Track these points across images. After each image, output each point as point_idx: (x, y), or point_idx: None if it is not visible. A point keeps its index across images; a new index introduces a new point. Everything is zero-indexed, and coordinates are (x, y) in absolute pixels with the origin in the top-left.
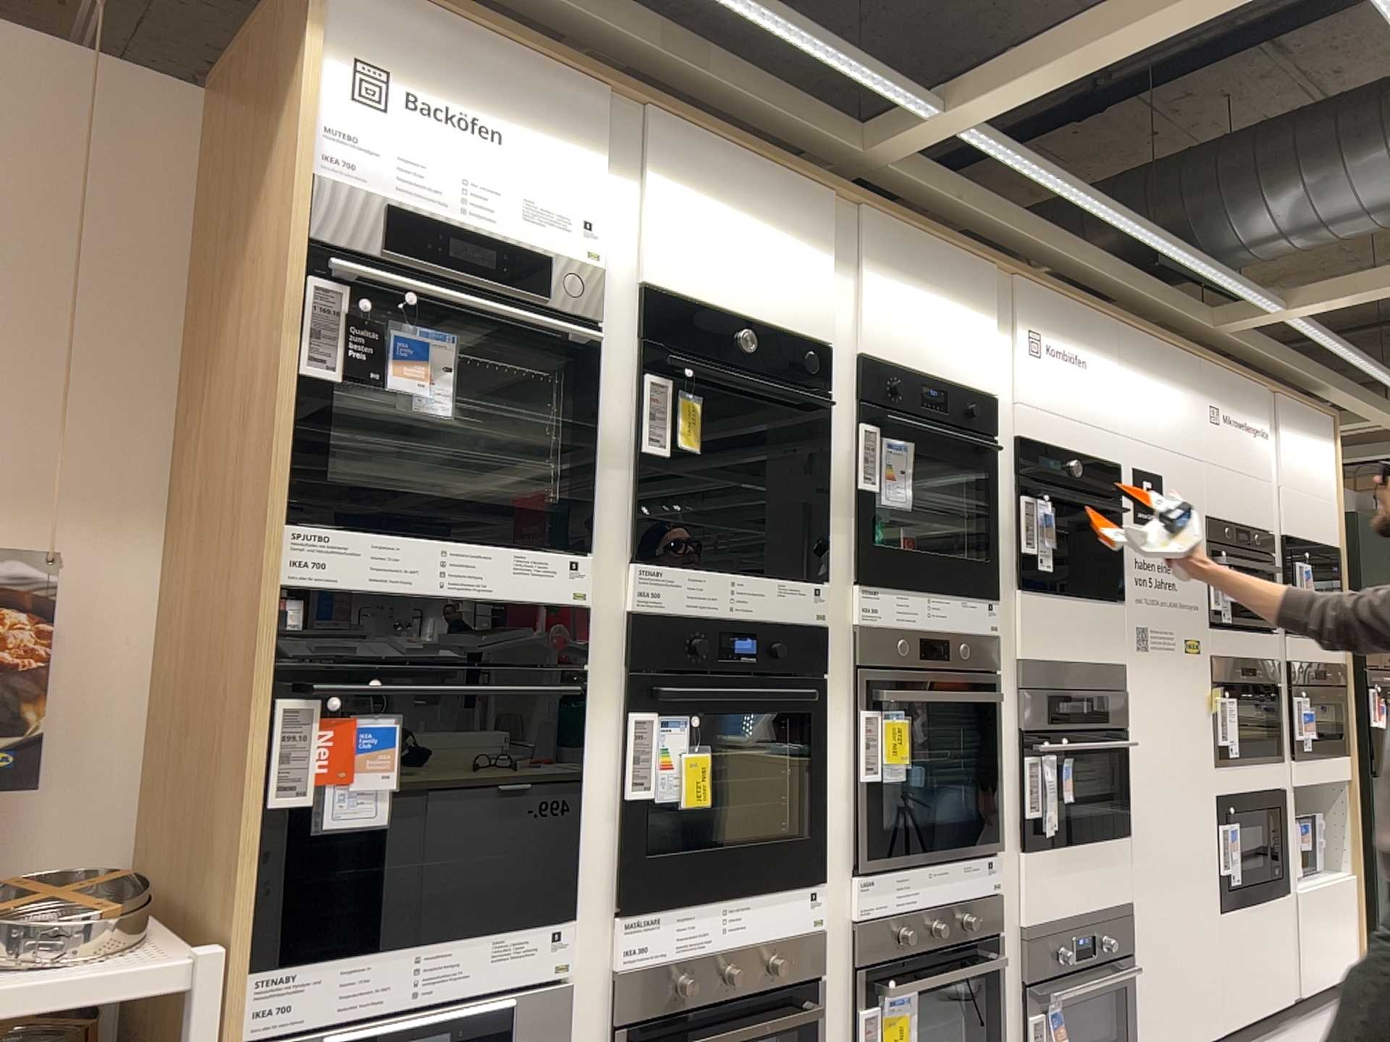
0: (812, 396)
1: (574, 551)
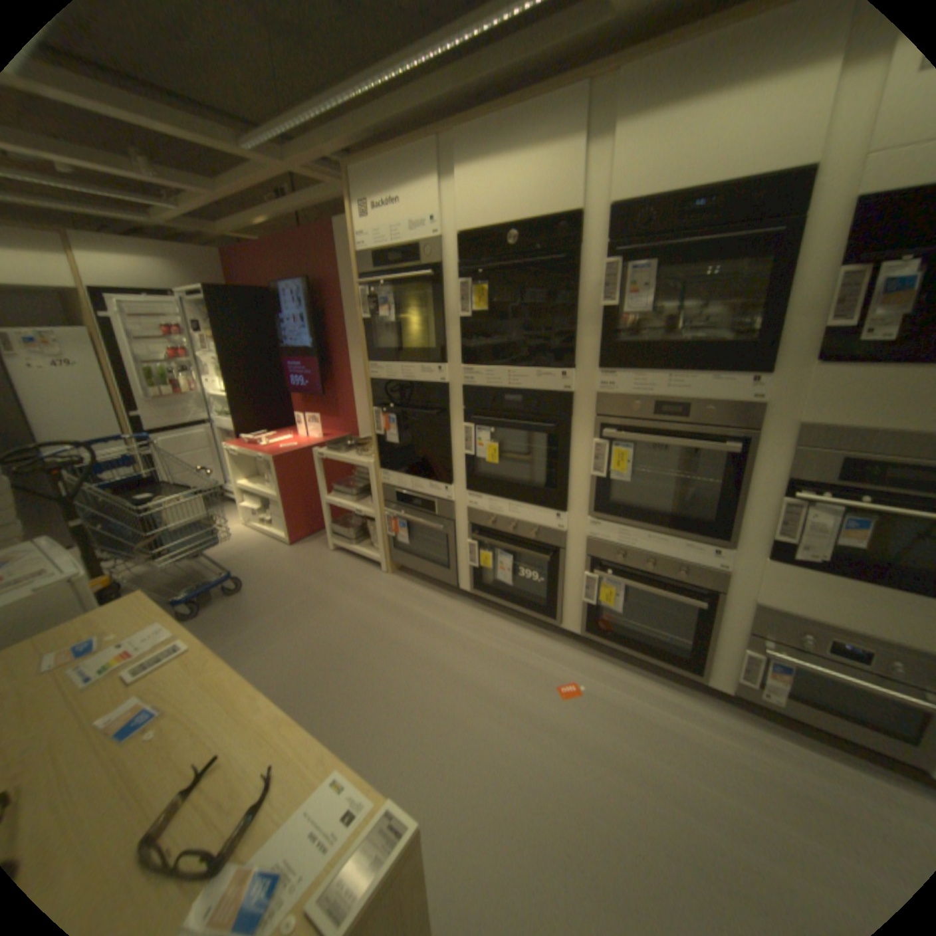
0: (557, 253)
1: (436, 364)
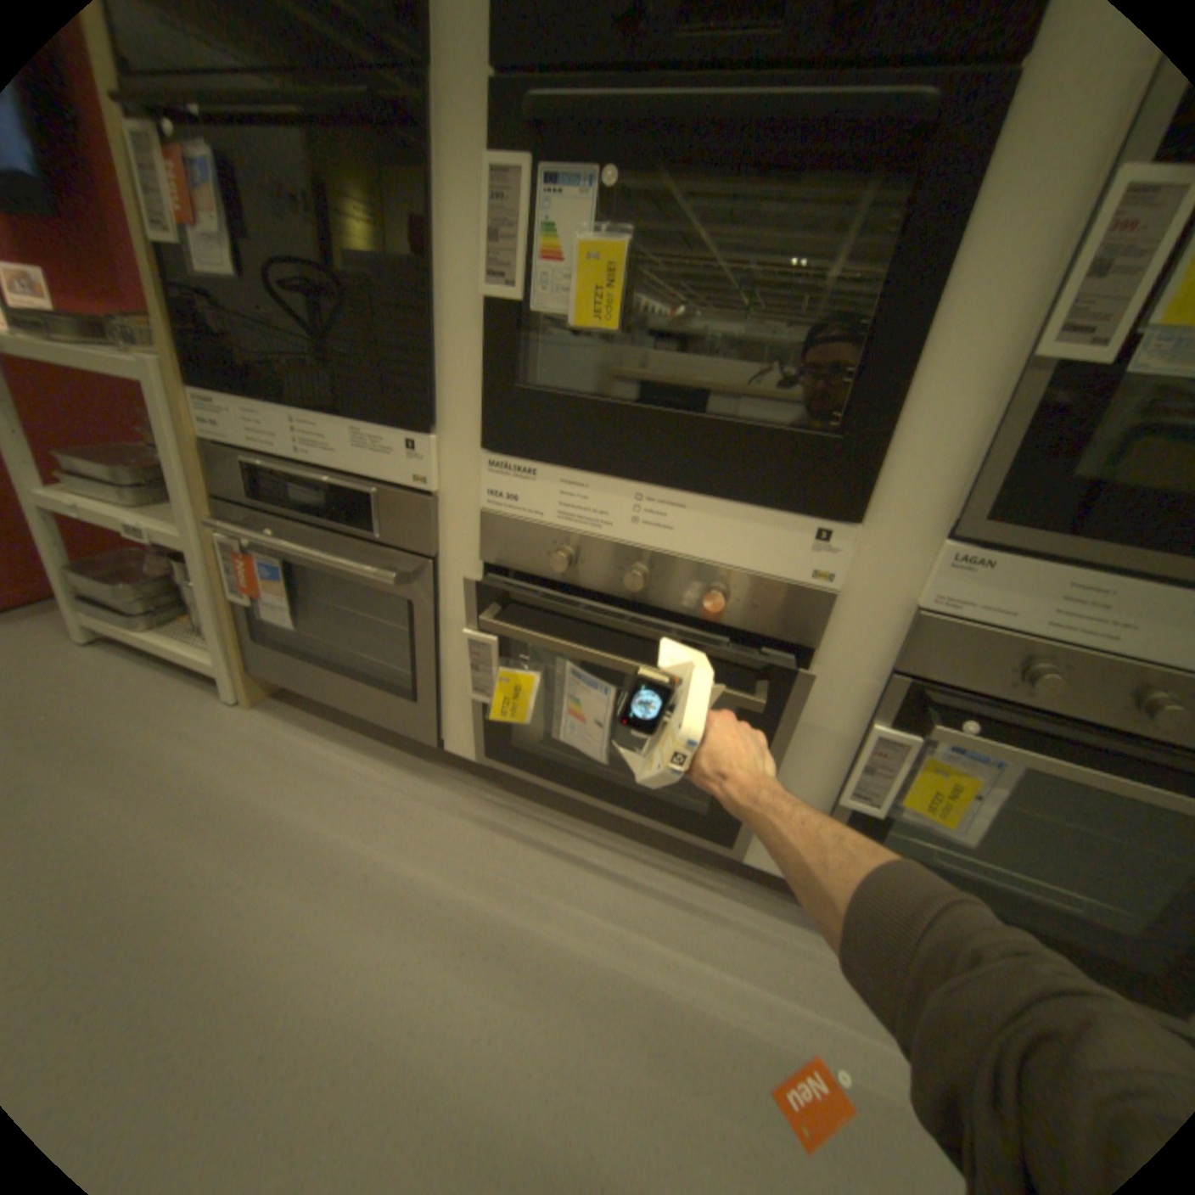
0: None
1: None
